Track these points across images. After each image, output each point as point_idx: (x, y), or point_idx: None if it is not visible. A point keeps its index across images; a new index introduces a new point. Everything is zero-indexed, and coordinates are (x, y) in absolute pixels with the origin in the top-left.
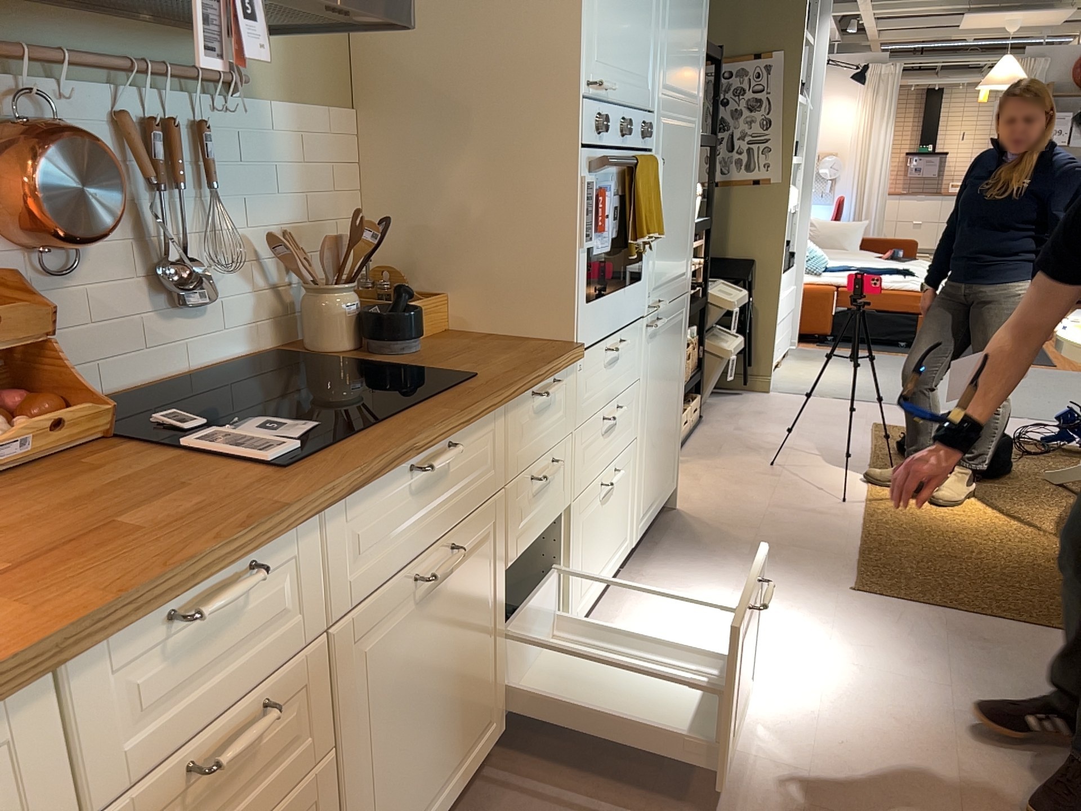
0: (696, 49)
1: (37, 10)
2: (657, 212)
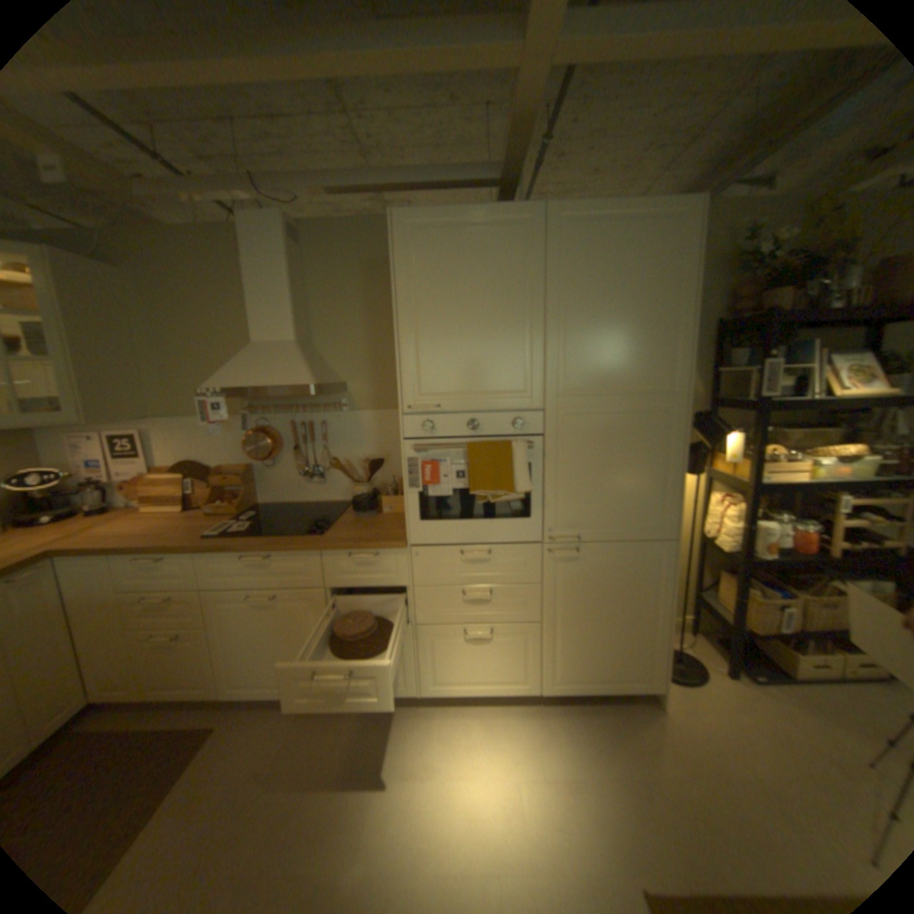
0: (655, 349)
1: (270, 396)
2: (506, 477)
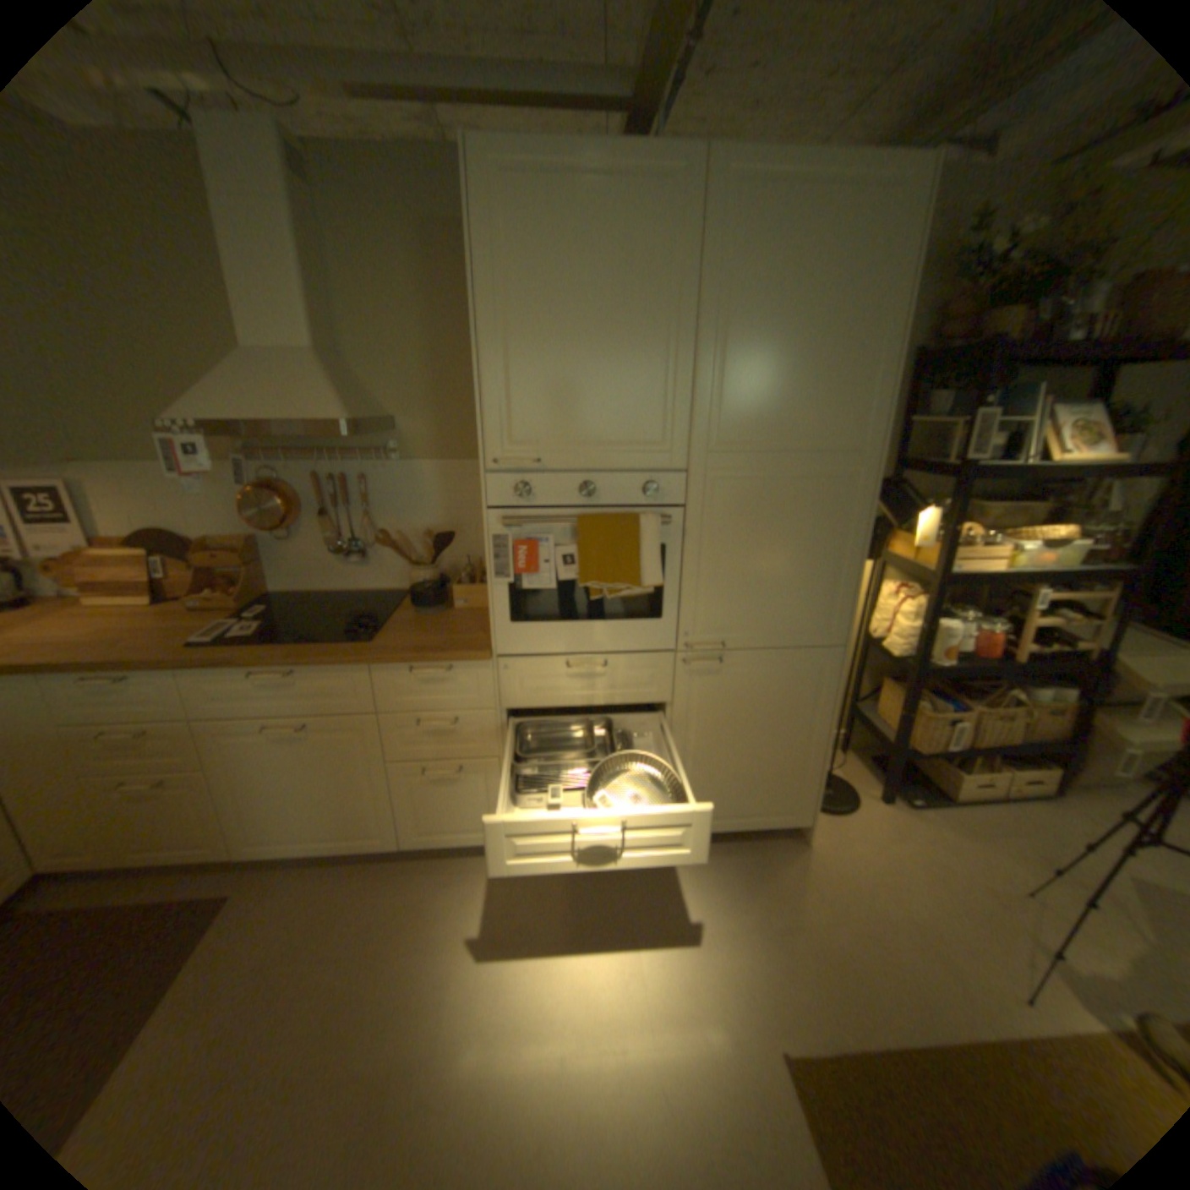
0: (844, 388)
1: (275, 433)
2: (631, 565)
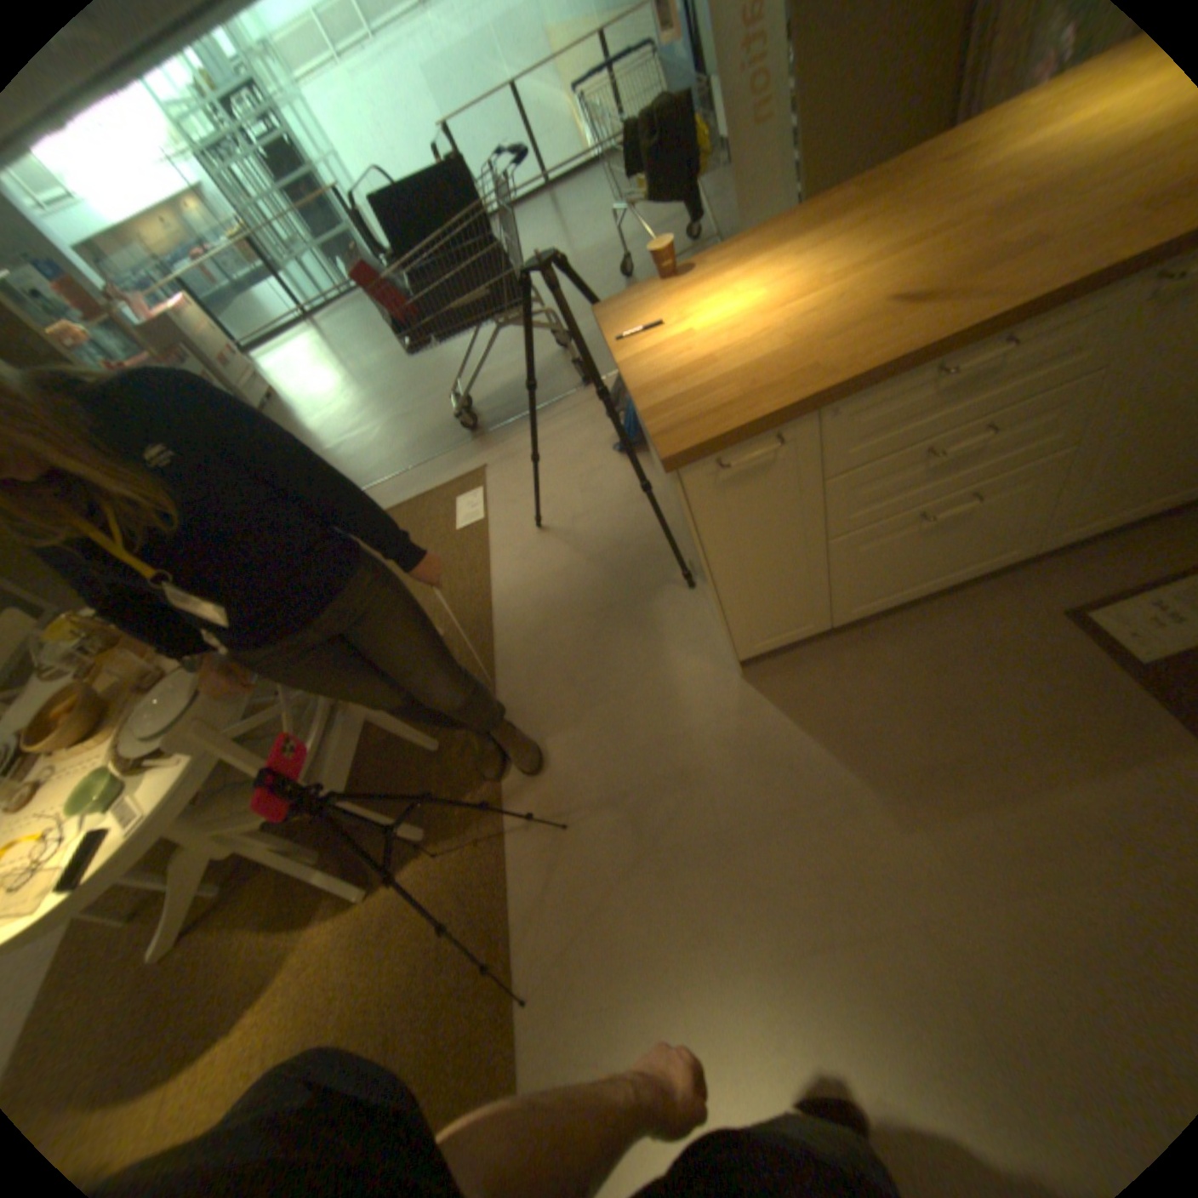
0: None
1: None
2: None
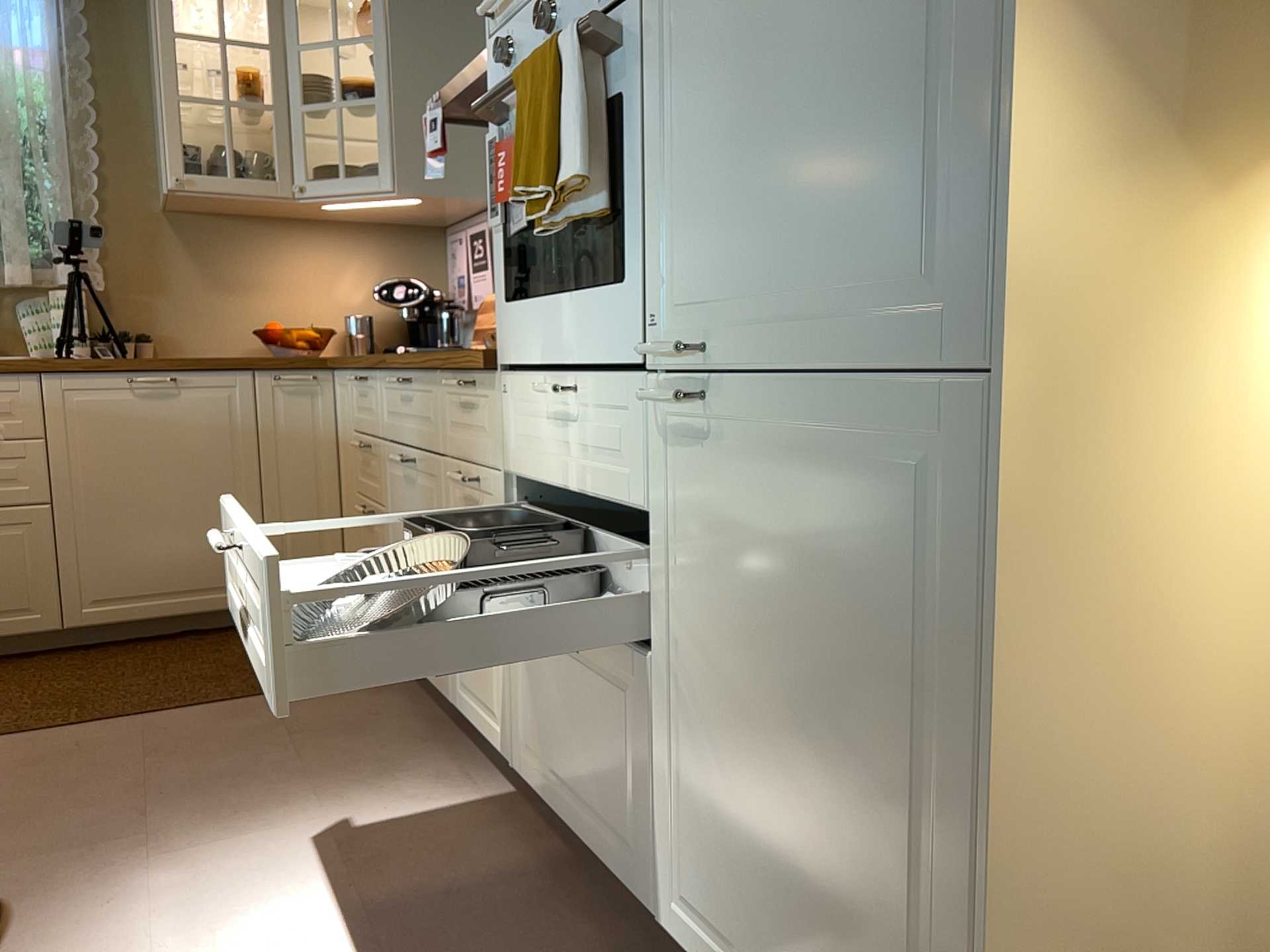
0: None
1: None
2: (552, 139)
